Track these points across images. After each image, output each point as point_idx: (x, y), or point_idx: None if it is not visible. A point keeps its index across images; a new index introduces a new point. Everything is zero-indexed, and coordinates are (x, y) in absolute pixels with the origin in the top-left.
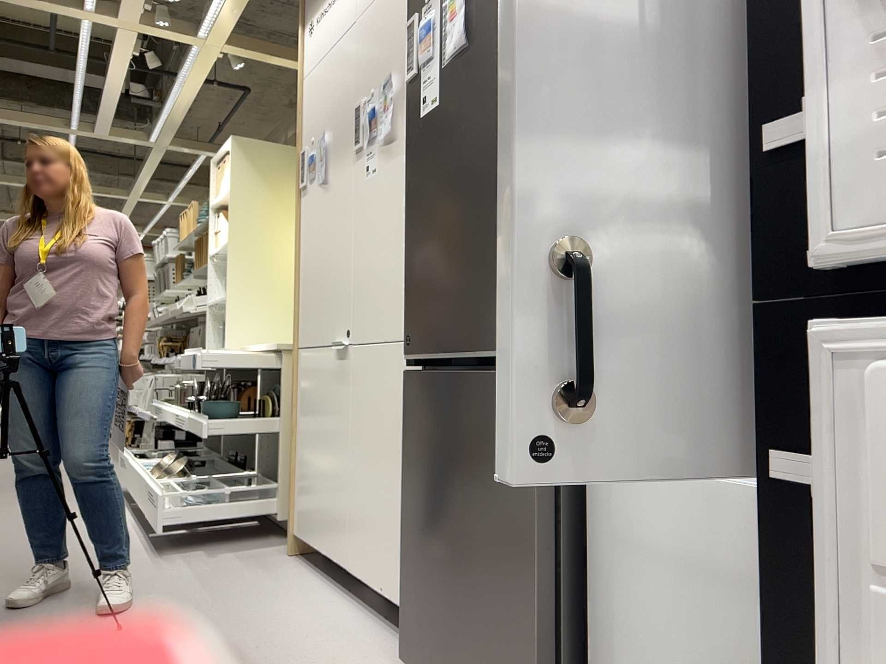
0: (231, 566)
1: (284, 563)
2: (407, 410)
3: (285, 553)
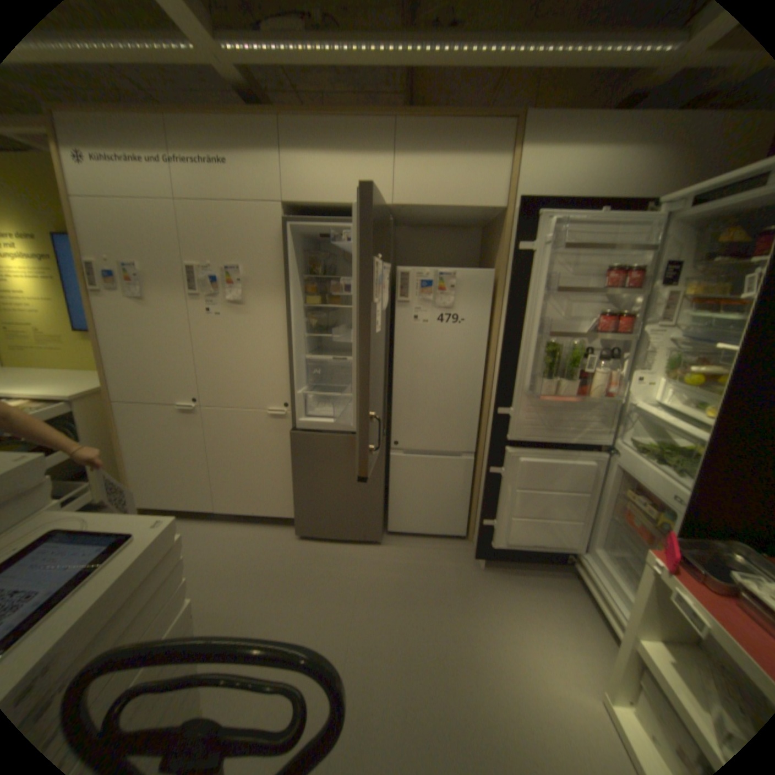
0: None
1: None
2: (295, 446)
3: None
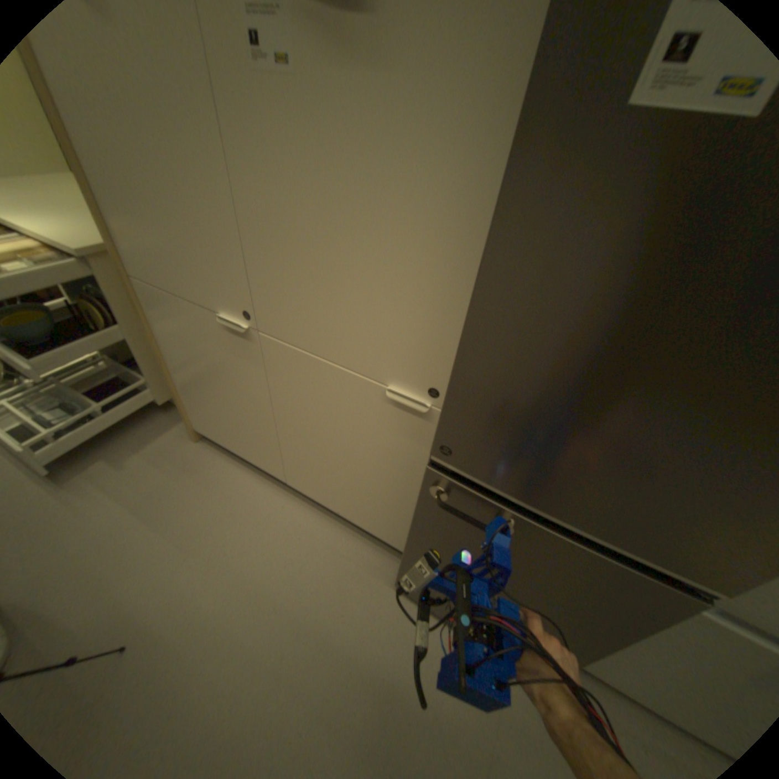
0: (150, 477)
1: (198, 455)
2: (430, 494)
3: (188, 438)
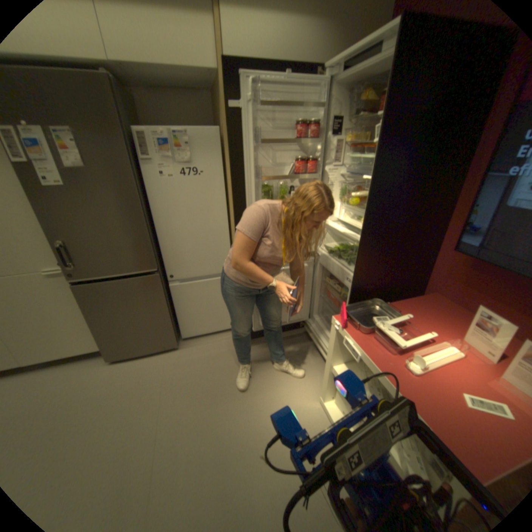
0: None
1: None
2: (79, 297)
3: None
